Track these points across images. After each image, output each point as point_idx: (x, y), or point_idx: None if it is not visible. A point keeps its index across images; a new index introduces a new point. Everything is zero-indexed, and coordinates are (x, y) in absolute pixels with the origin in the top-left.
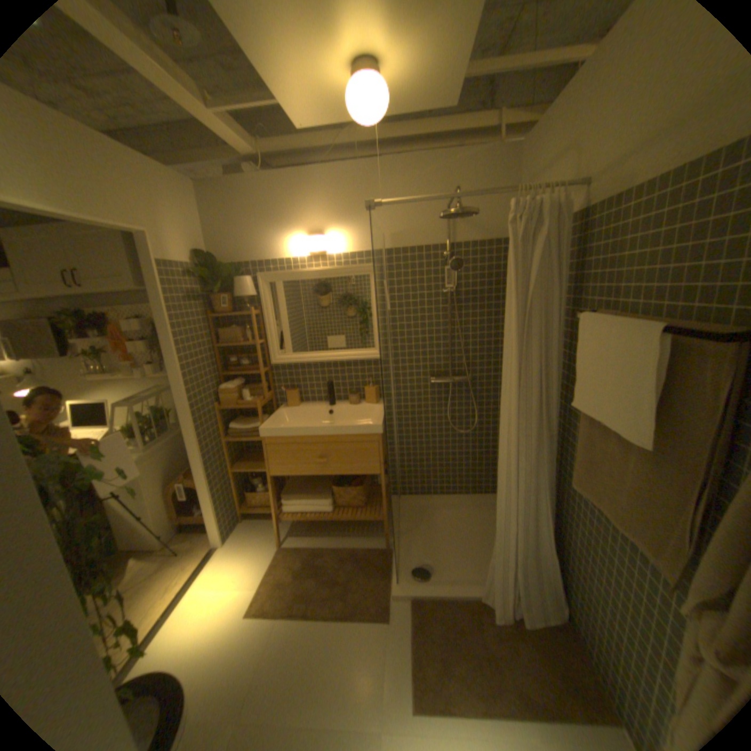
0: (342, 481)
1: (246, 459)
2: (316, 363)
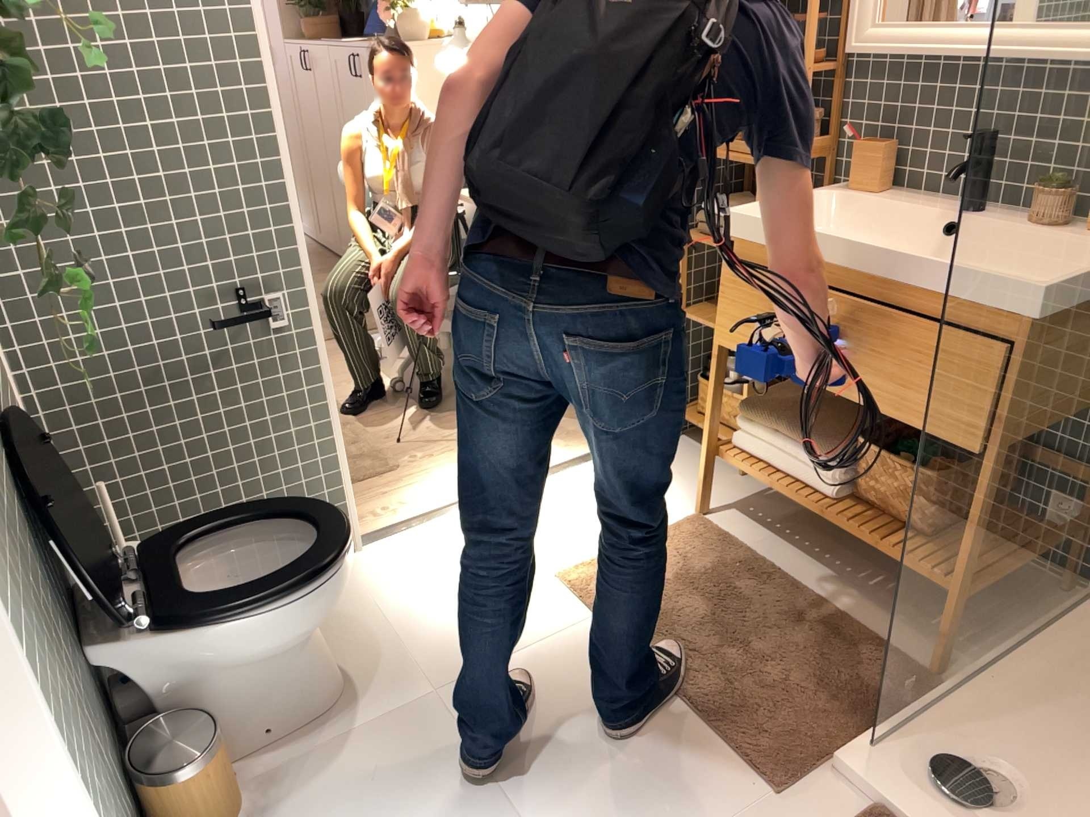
0: (912, 448)
1: (715, 297)
2: (954, 60)
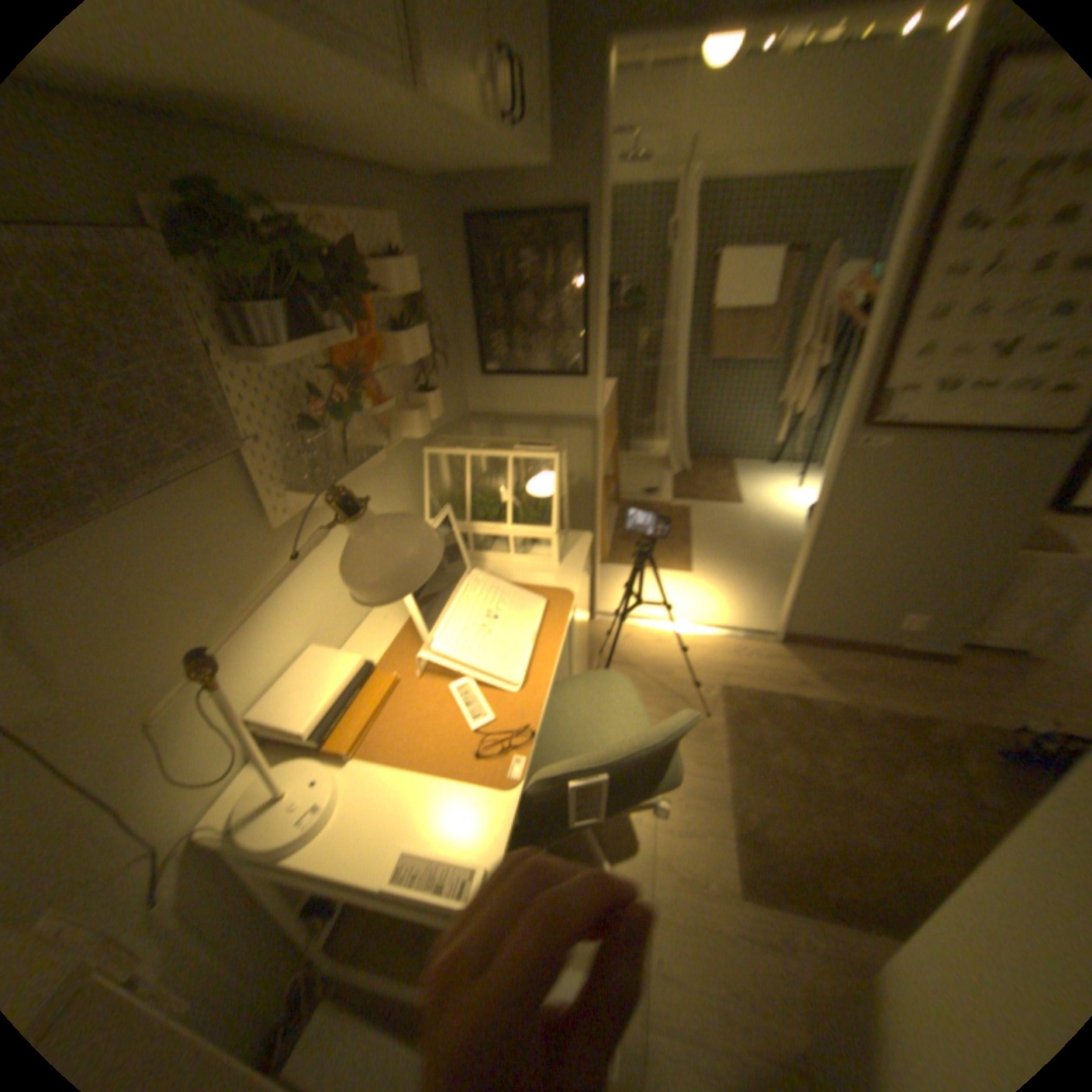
0: None
1: None
2: None
